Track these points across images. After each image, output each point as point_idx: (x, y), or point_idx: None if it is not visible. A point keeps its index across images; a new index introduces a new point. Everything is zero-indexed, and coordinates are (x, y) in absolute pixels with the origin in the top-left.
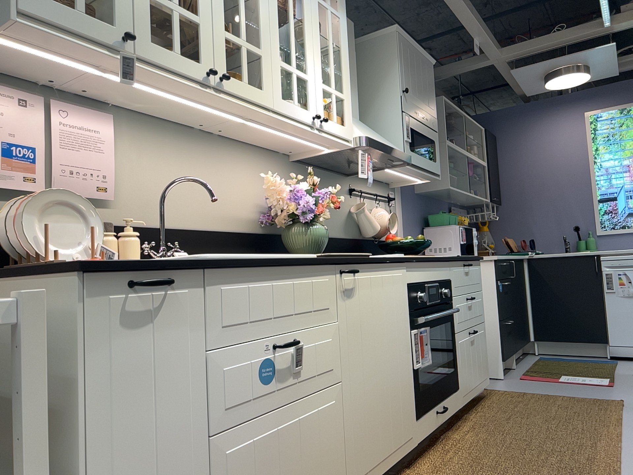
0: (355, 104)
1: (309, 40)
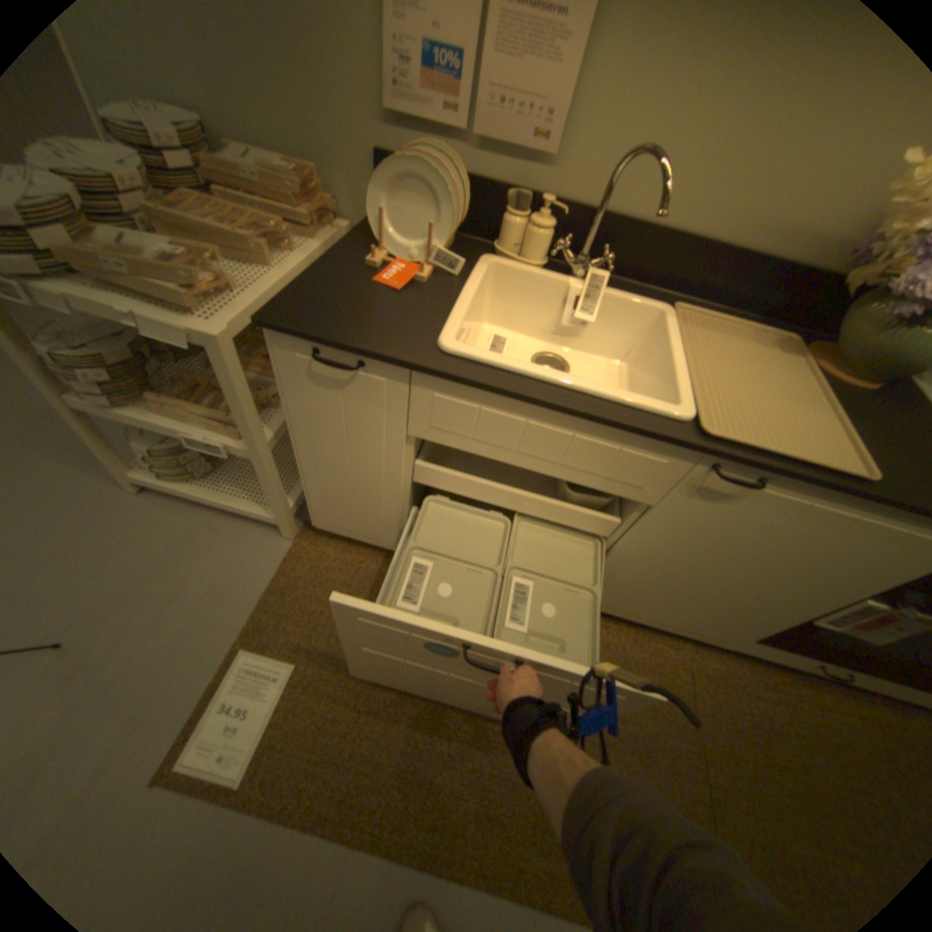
0: None
1: None
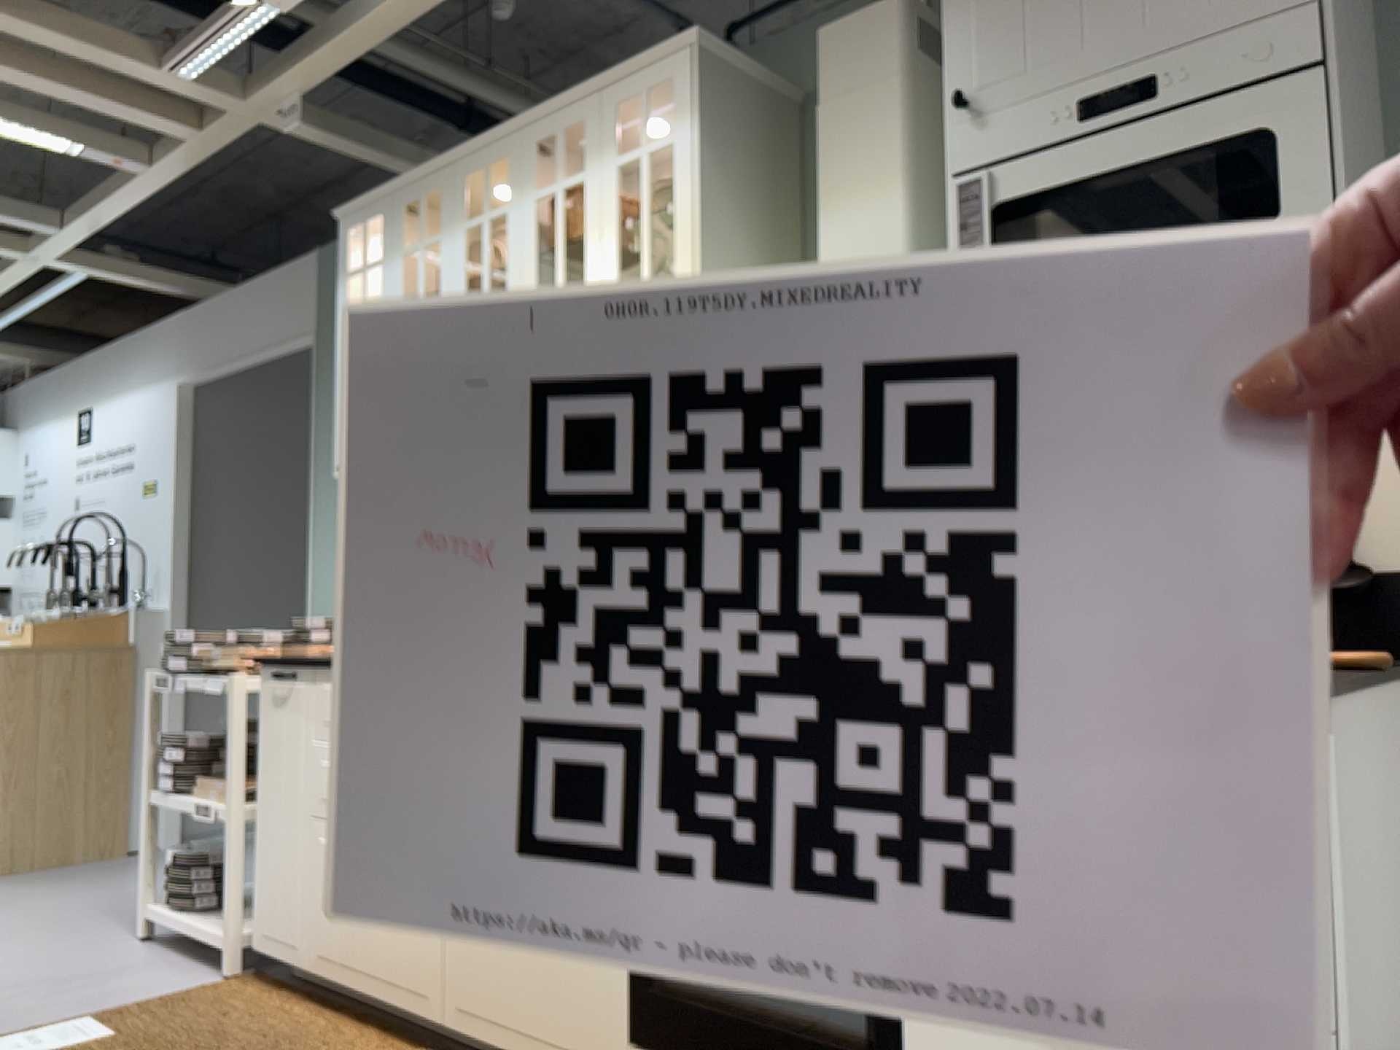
0: (879, 229)
1: (590, 263)
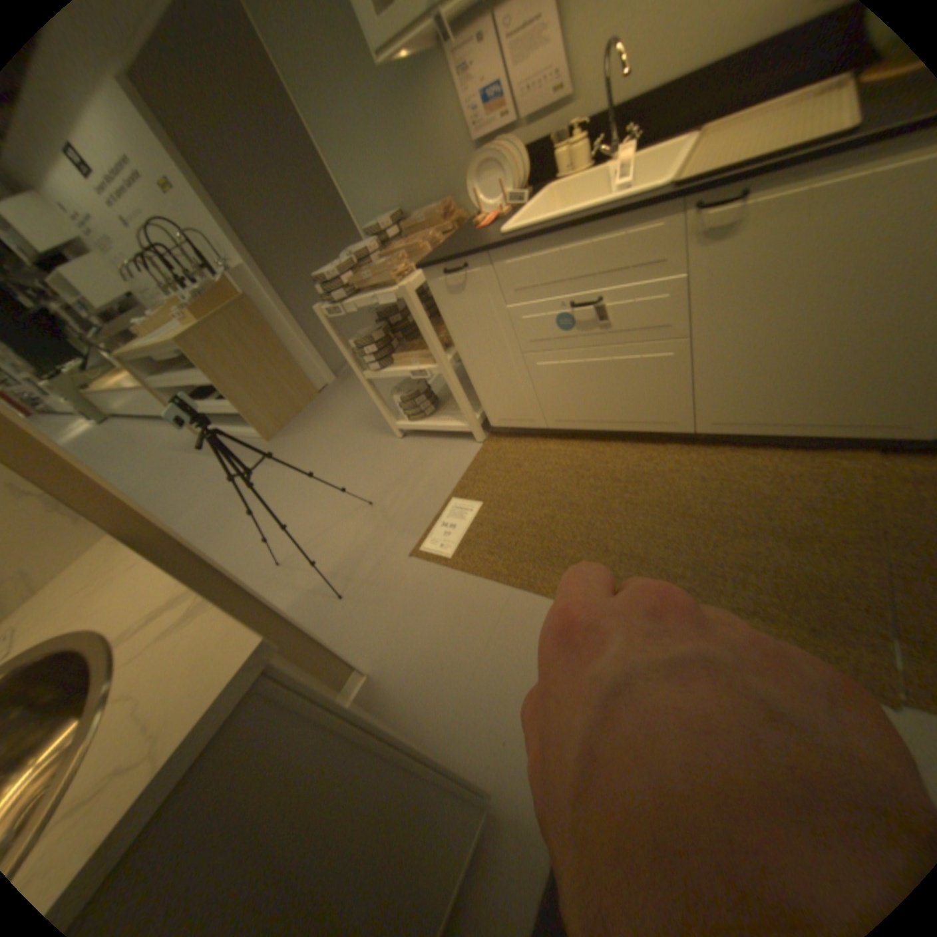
0: None
1: None
